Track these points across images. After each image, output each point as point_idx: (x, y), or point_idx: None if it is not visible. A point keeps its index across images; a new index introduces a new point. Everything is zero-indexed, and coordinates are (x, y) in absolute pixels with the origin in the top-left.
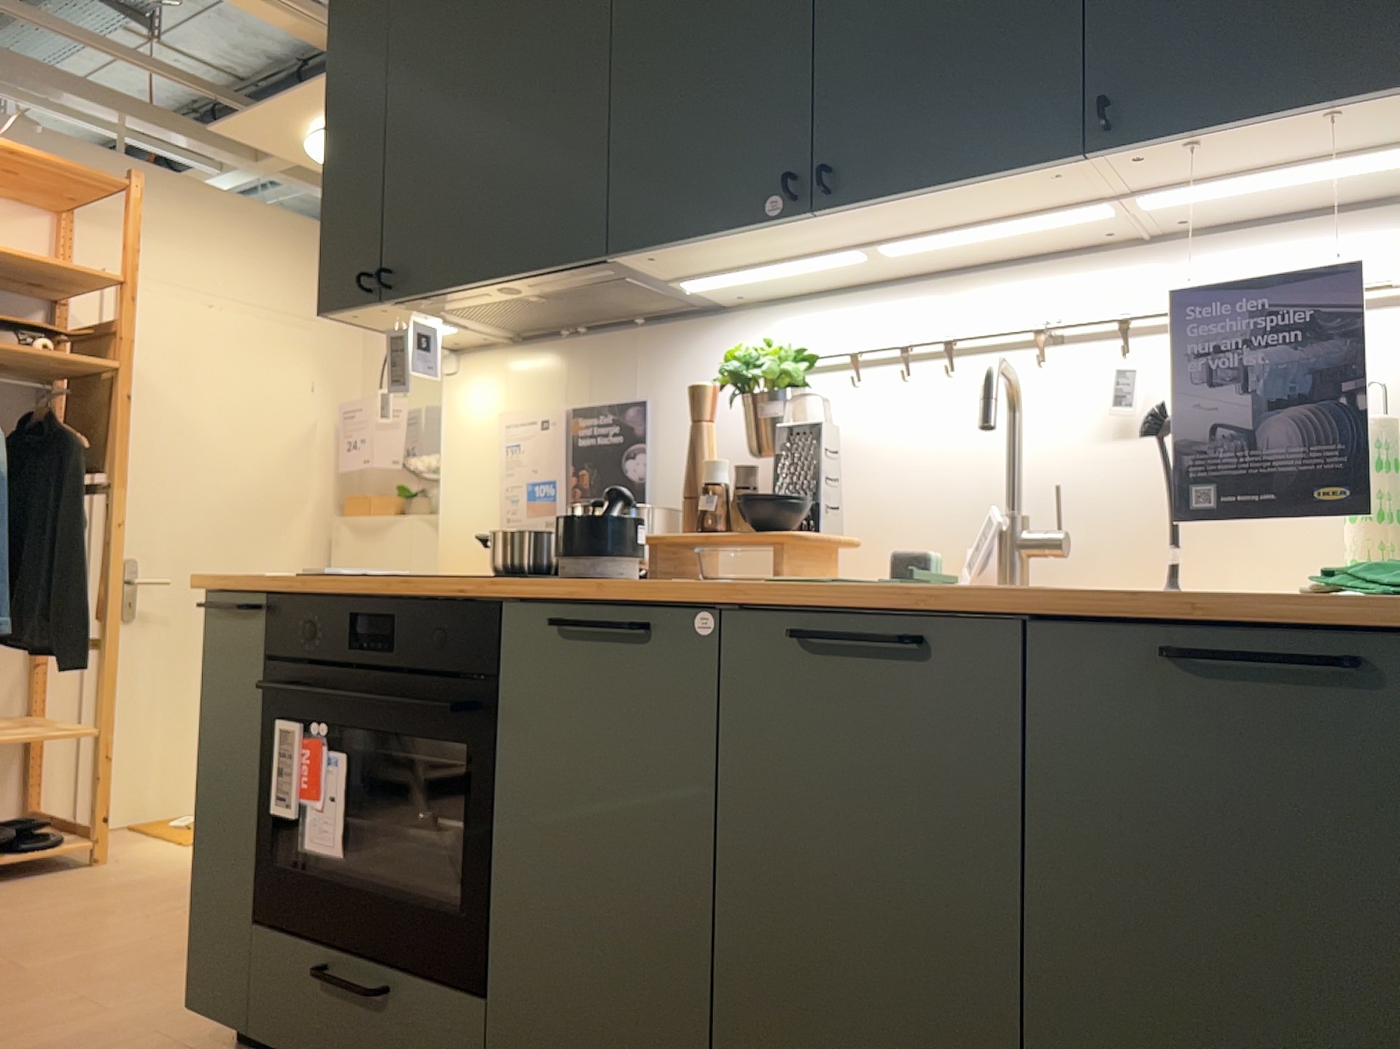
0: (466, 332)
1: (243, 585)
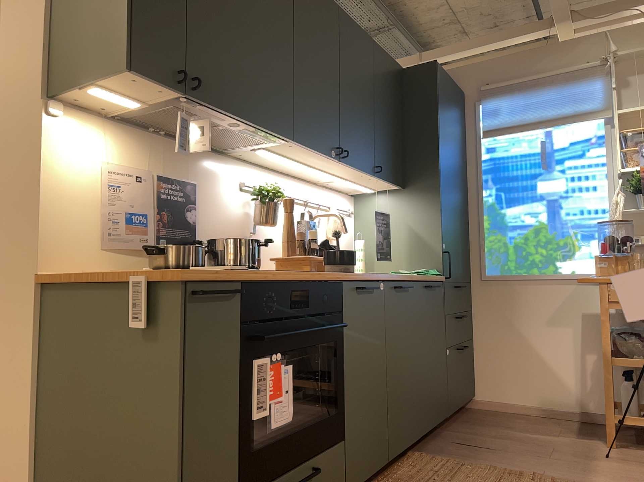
0: (123, 107)
1: (228, 277)
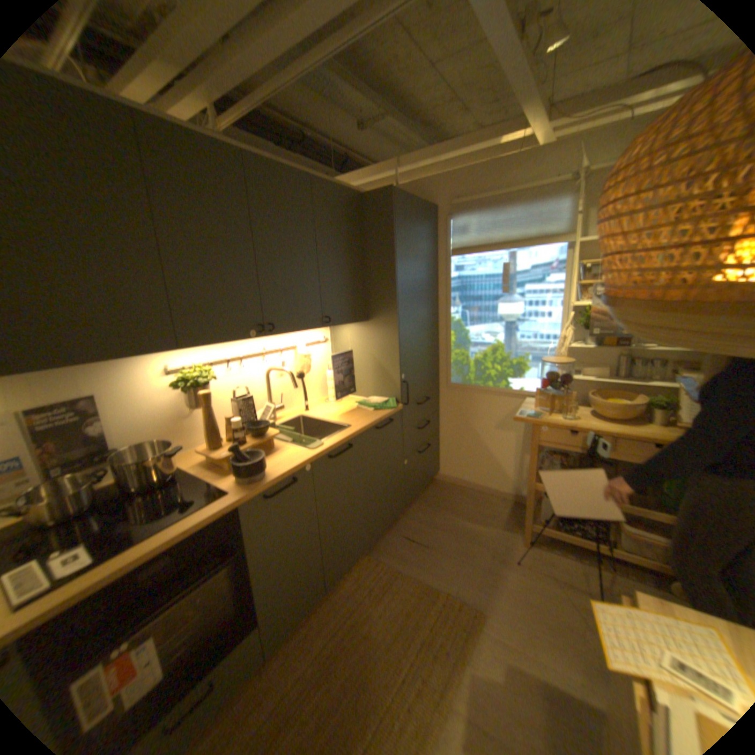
0: None
1: None
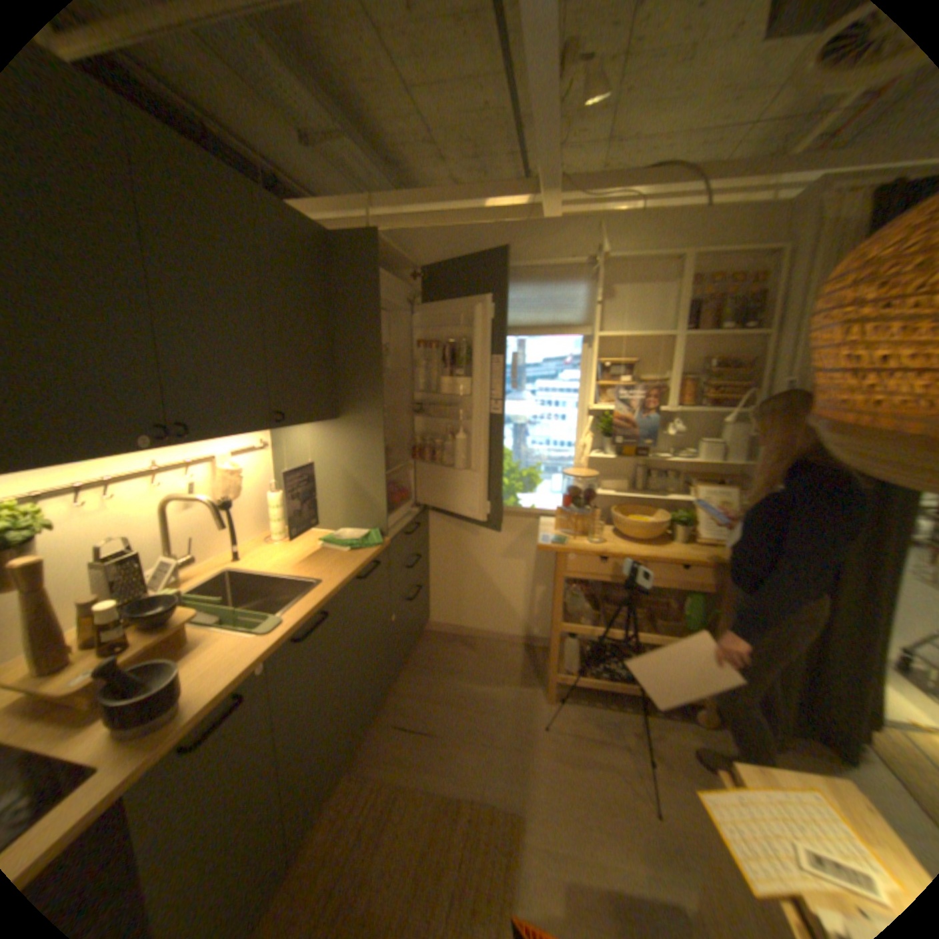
0: None
1: None
